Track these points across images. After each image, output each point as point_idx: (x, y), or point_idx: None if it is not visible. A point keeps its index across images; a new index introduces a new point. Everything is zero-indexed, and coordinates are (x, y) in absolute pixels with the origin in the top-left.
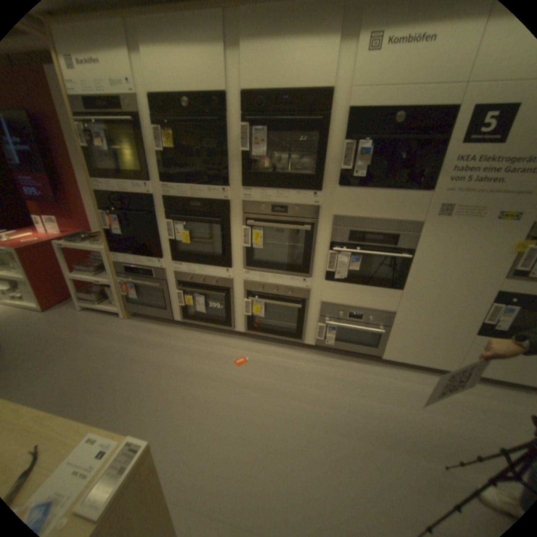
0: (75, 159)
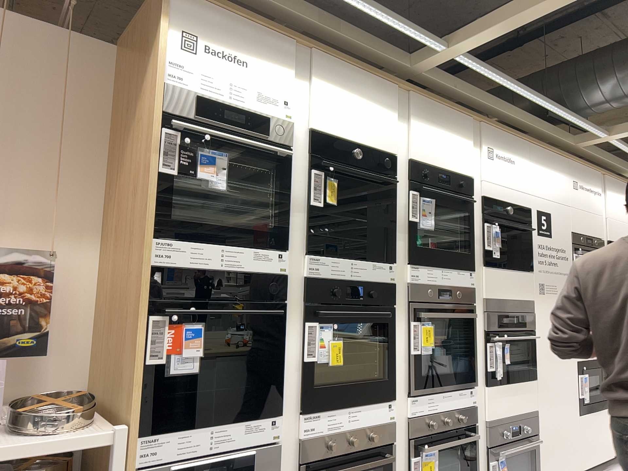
0: None
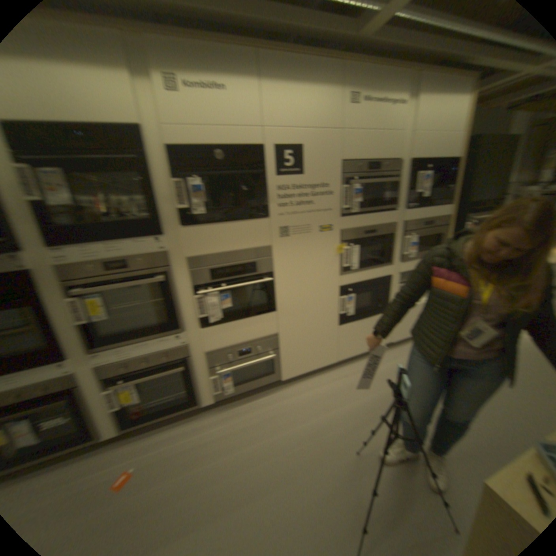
0: None
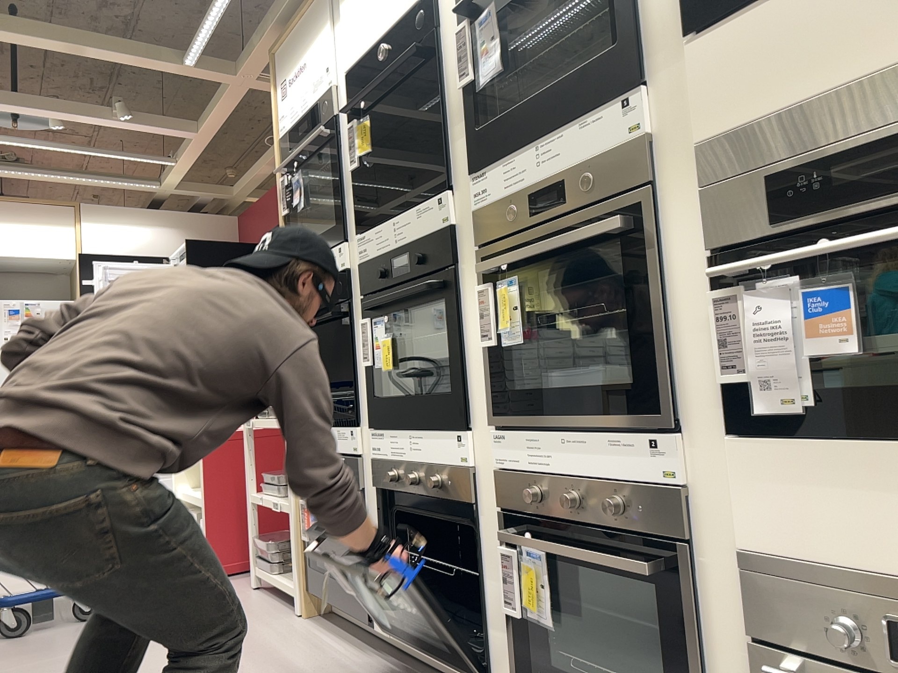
0: None
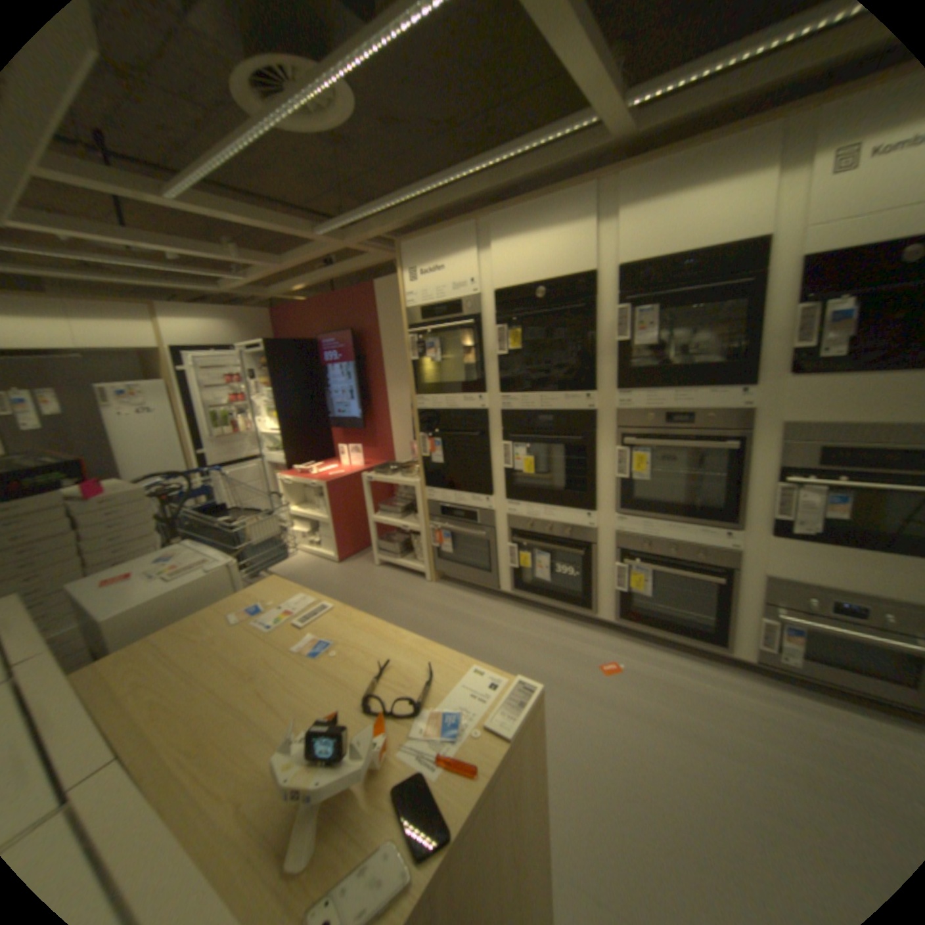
0: (389, 375)
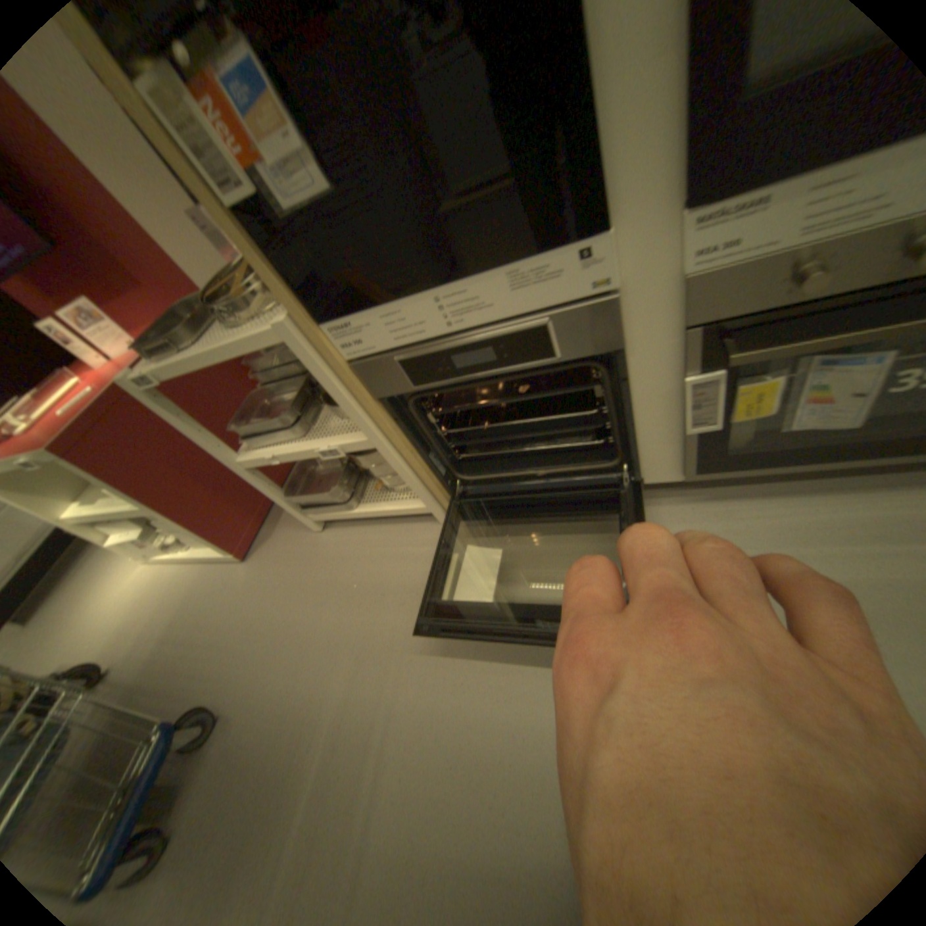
0: None
